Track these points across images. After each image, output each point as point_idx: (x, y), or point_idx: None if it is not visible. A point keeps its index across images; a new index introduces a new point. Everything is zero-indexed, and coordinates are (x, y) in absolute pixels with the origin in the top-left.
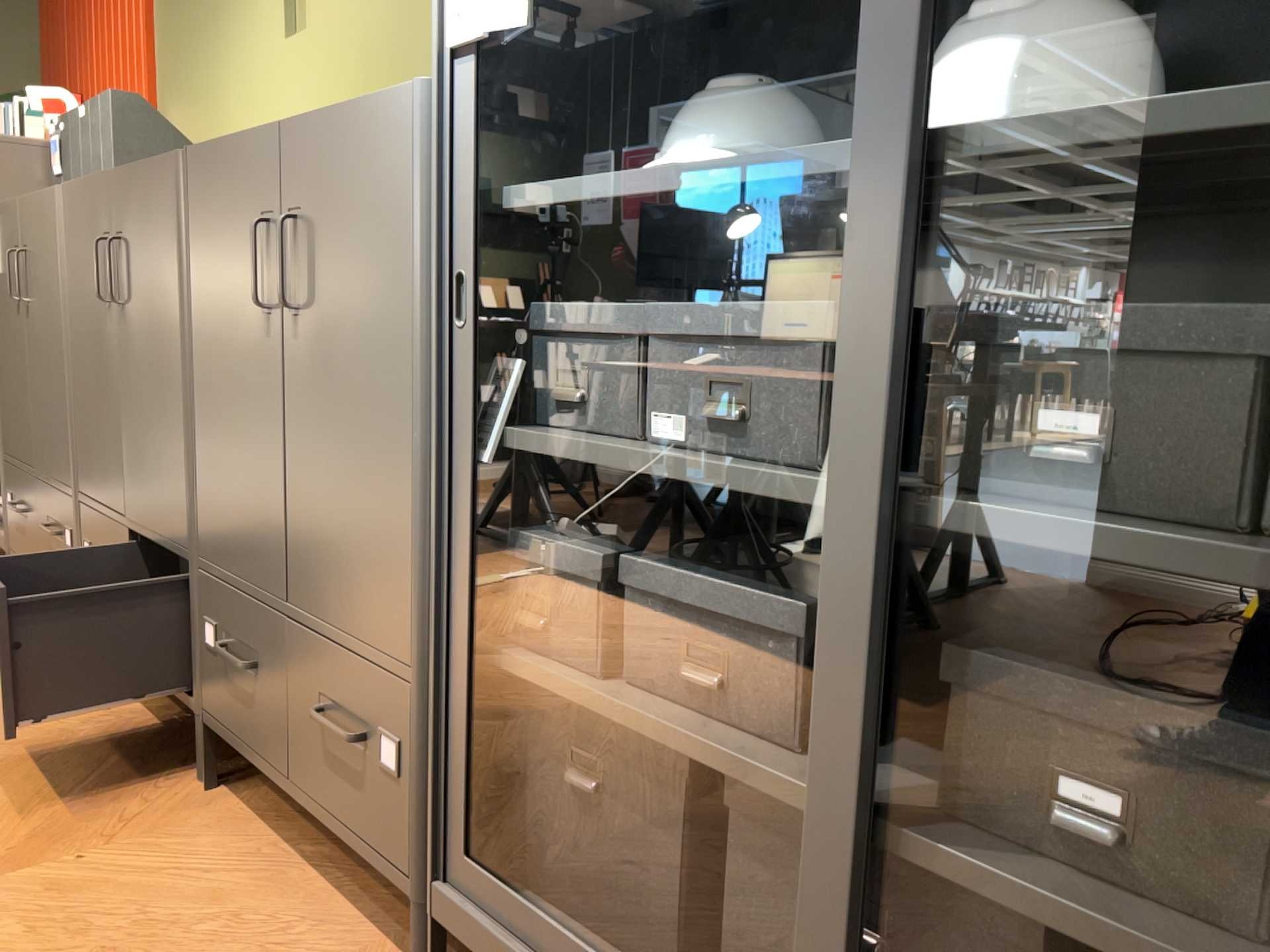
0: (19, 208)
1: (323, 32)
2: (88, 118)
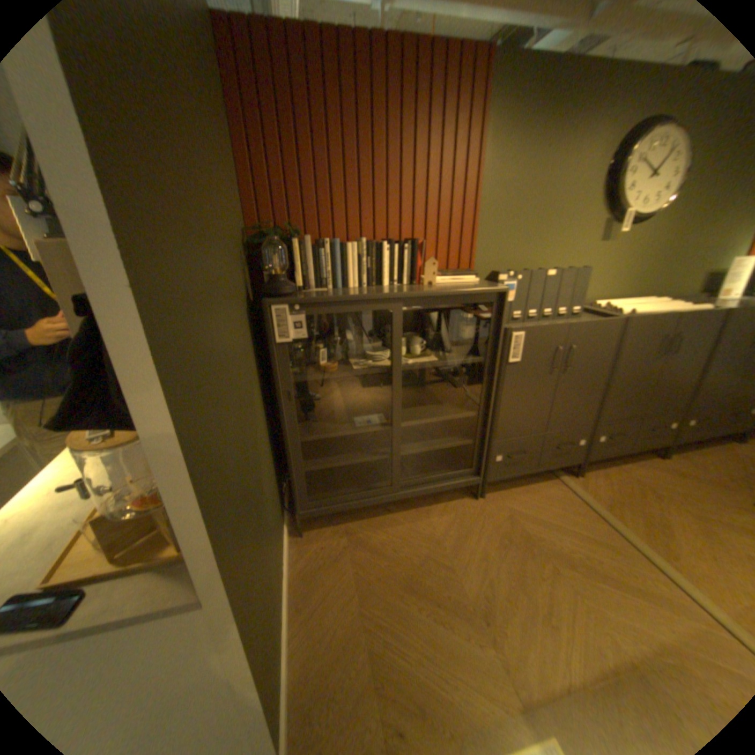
0: (568, 326)
1: (625, 243)
2: (558, 275)
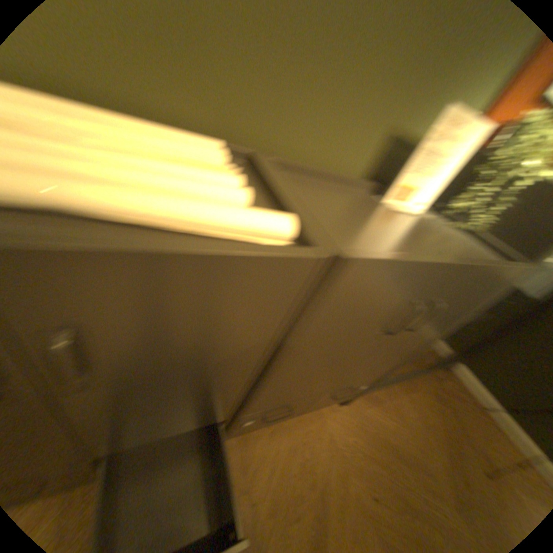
0: None
1: None
2: None
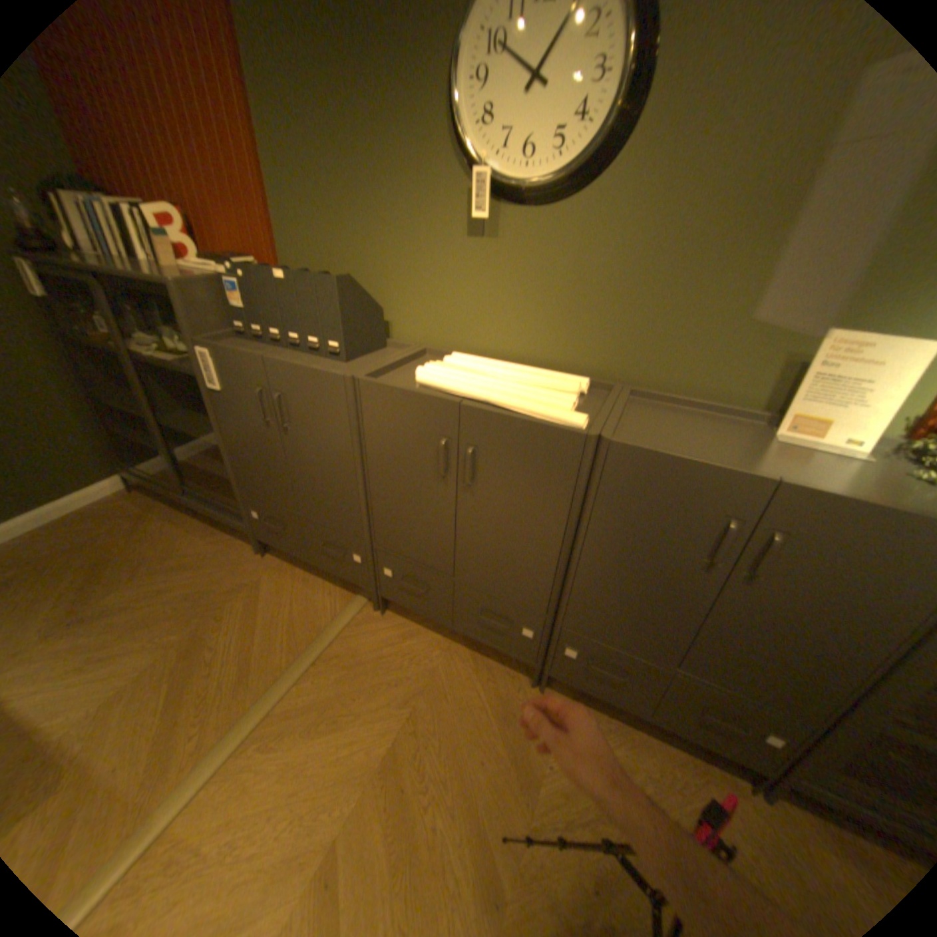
0: (263, 361)
1: (521, 246)
2: (290, 281)
